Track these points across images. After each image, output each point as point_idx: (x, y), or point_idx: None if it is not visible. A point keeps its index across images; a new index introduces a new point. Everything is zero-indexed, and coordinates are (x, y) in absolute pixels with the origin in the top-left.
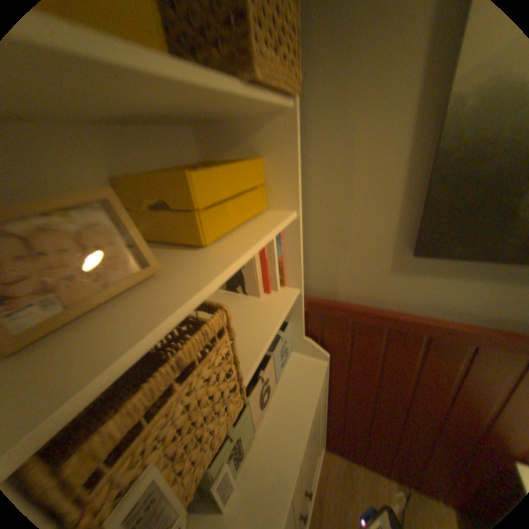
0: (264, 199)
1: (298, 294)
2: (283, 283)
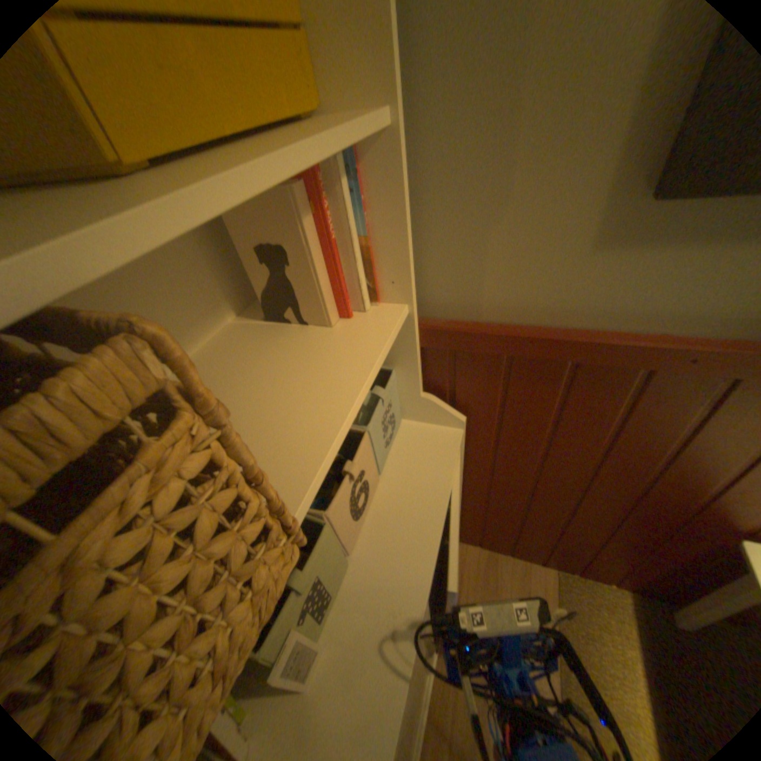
0: (309, 75)
1: (408, 314)
2: (375, 297)
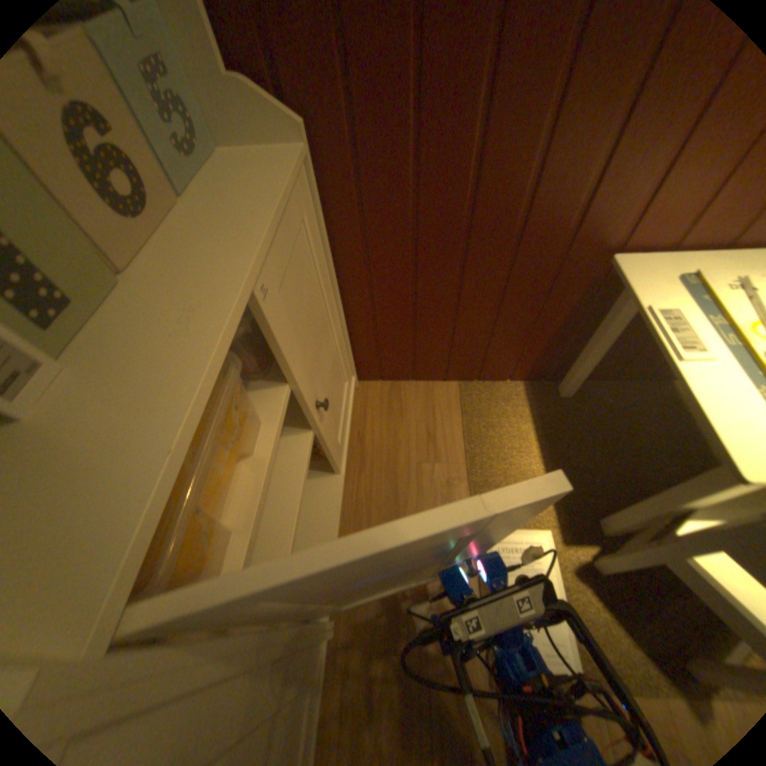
0: None
1: None
2: None
